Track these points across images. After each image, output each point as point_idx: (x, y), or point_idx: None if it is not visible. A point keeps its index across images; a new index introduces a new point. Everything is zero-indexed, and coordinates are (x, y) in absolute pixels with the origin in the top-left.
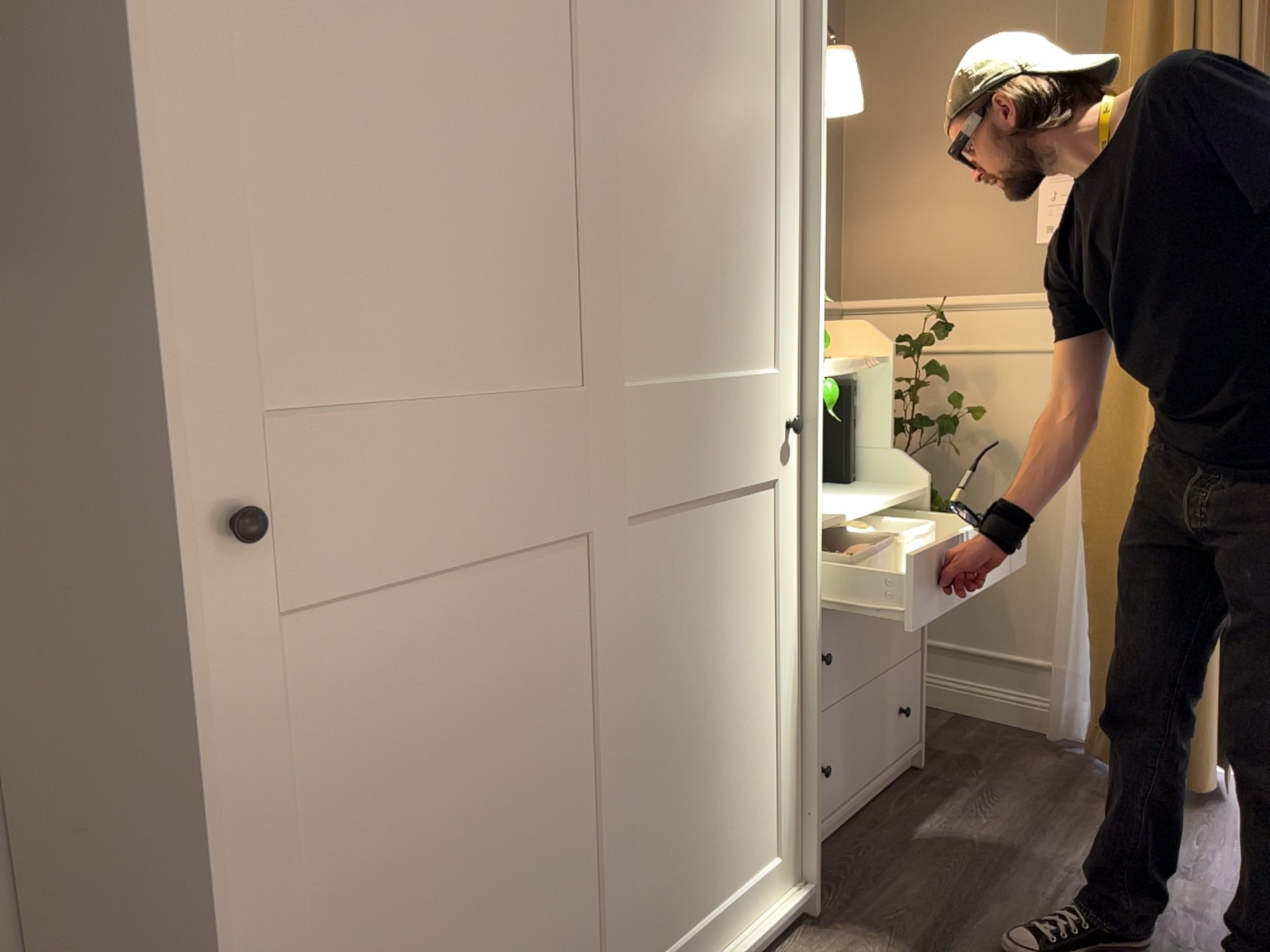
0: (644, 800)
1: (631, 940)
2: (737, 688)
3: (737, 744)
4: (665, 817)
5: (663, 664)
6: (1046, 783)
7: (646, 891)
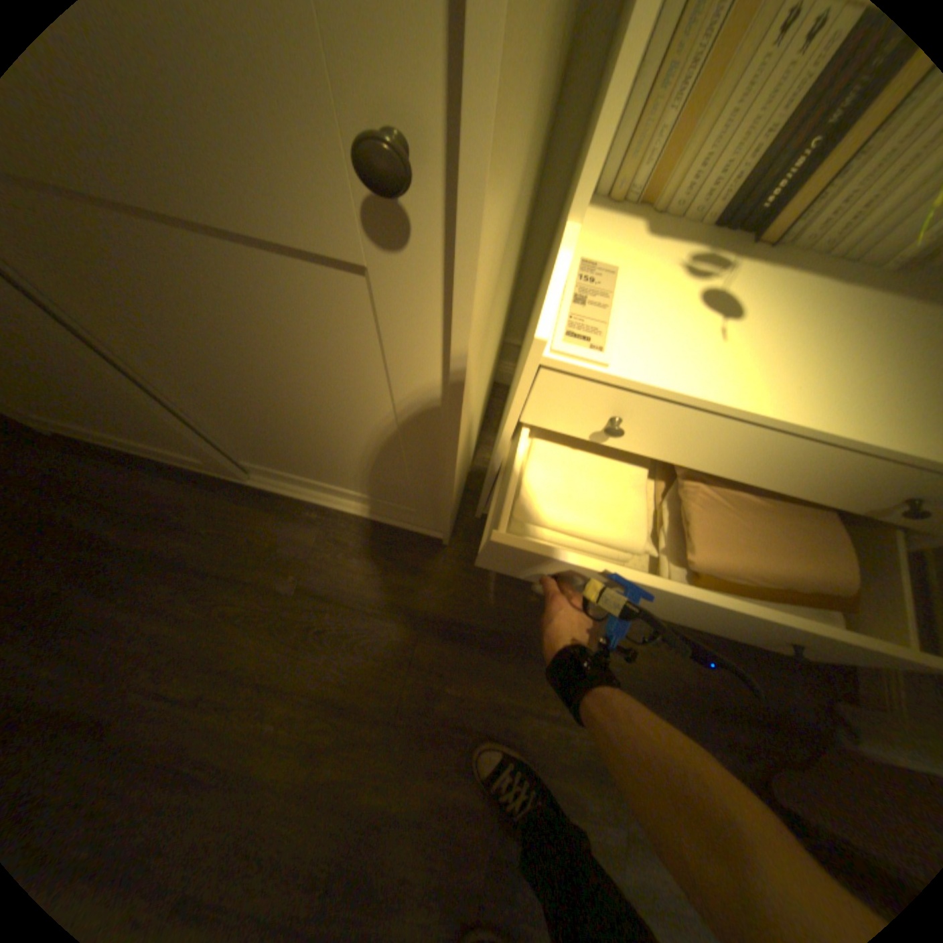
0: (196, 410)
1: (219, 452)
2: (316, 421)
3: (331, 447)
4: (235, 430)
5: (153, 347)
6: (746, 700)
7: (233, 444)
